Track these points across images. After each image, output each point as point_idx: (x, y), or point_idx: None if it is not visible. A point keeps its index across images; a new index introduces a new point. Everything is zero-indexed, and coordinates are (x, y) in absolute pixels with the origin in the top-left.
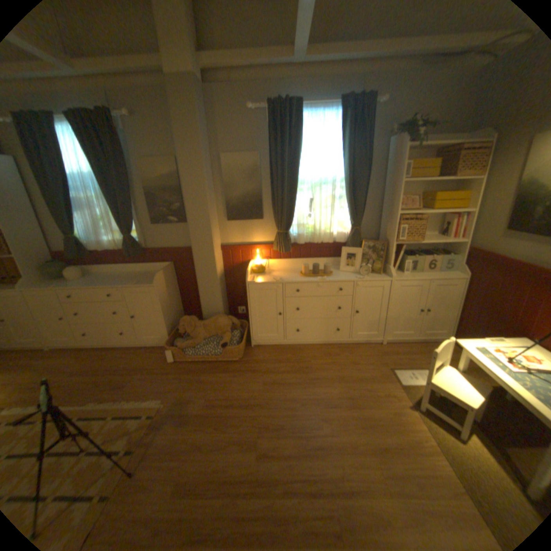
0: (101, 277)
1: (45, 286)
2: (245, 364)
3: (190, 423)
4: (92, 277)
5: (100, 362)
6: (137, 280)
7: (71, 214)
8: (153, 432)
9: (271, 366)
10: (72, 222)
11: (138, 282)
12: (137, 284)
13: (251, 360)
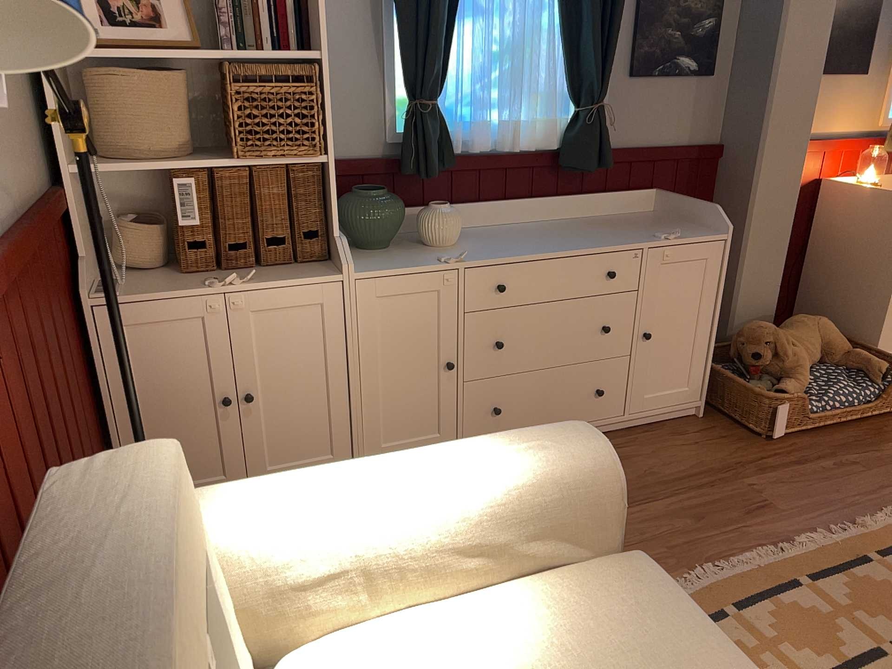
0: (500, 232)
1: (401, 260)
2: None
3: None
4: (476, 235)
5: None
6: (647, 231)
7: (454, 27)
8: None
9: None
10: (450, 53)
11: (667, 231)
12: (677, 236)
13: None
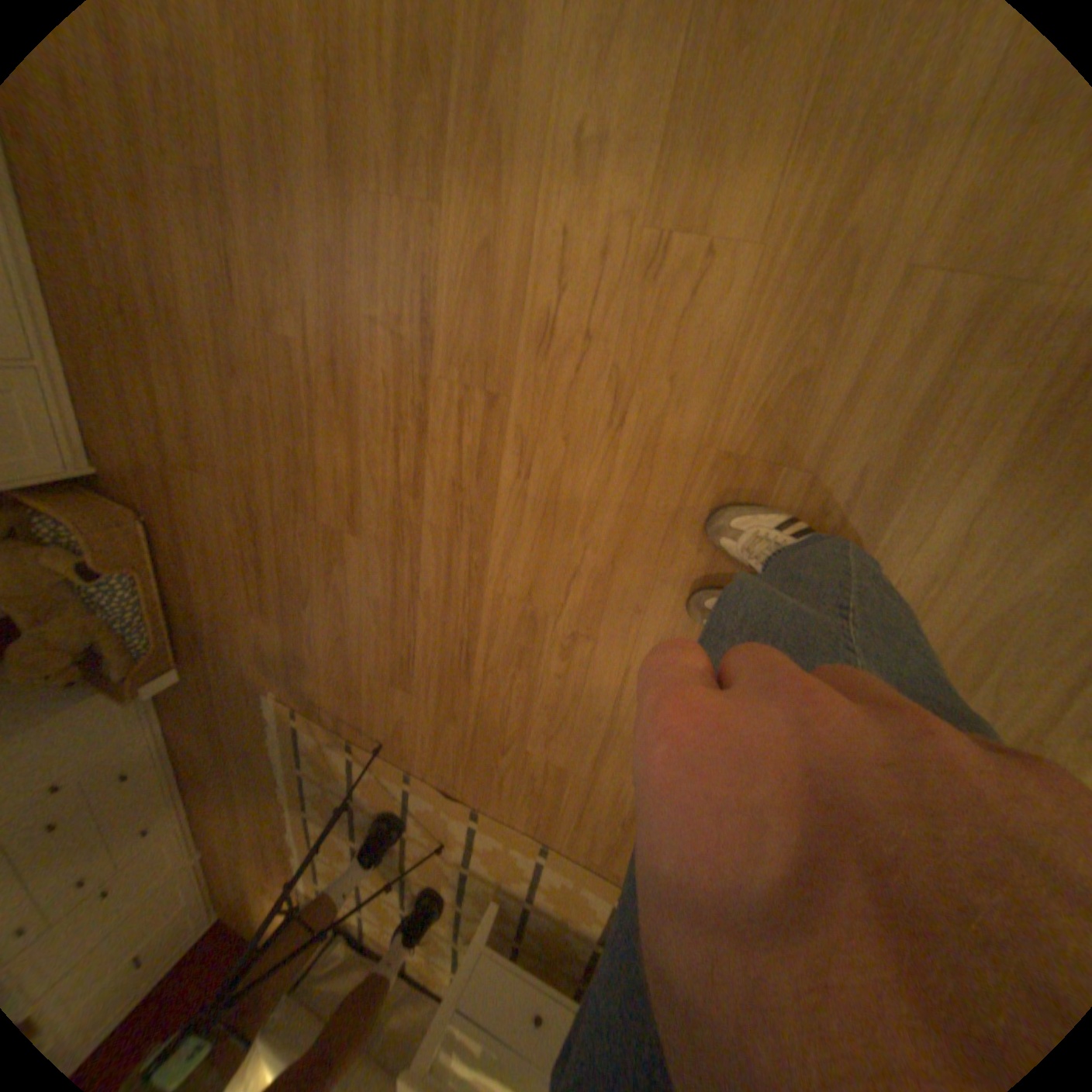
0: None
1: None
2: (139, 500)
3: (288, 647)
4: None
5: (193, 783)
6: None
7: None
8: (306, 709)
9: (129, 428)
10: None
11: None
12: None
13: (125, 482)
